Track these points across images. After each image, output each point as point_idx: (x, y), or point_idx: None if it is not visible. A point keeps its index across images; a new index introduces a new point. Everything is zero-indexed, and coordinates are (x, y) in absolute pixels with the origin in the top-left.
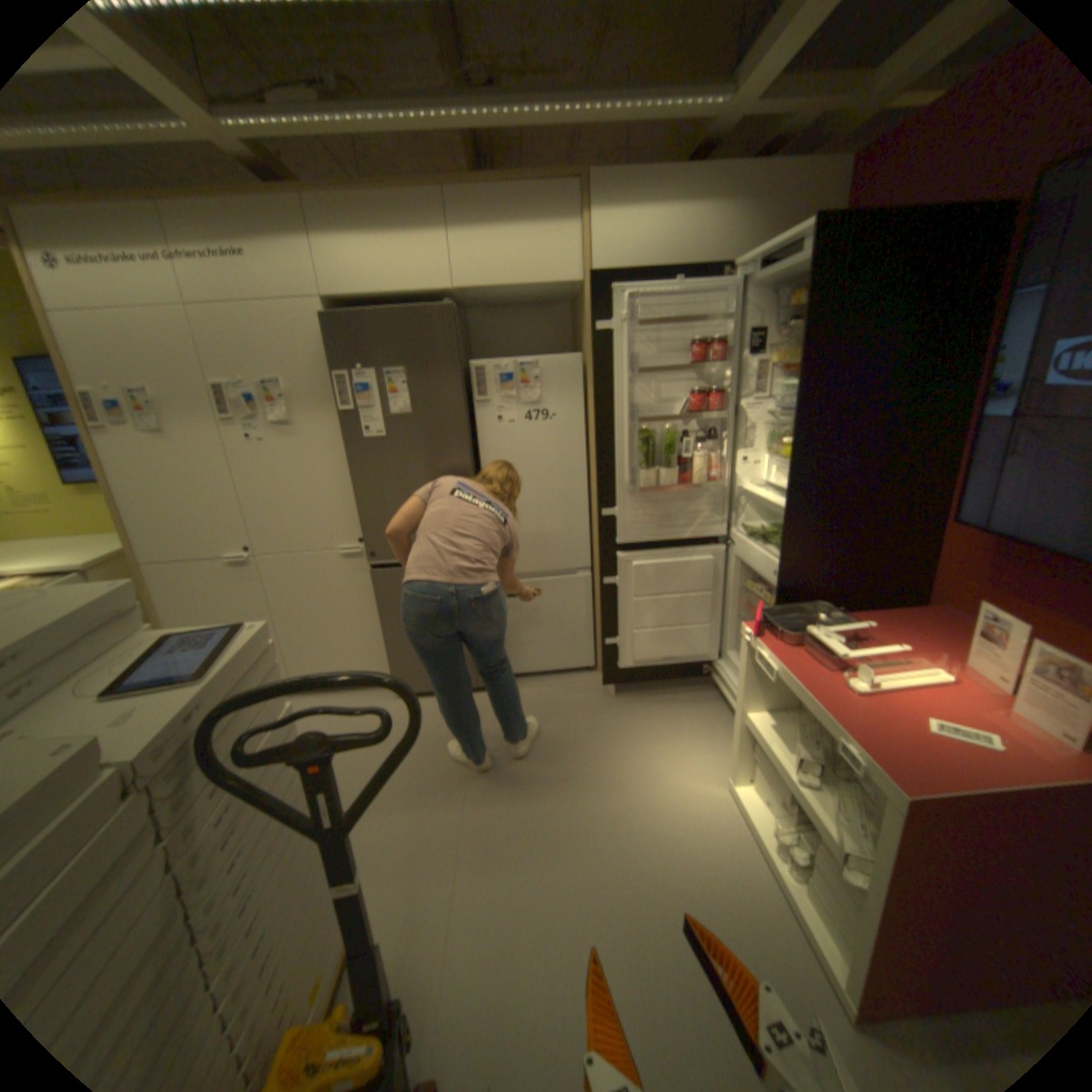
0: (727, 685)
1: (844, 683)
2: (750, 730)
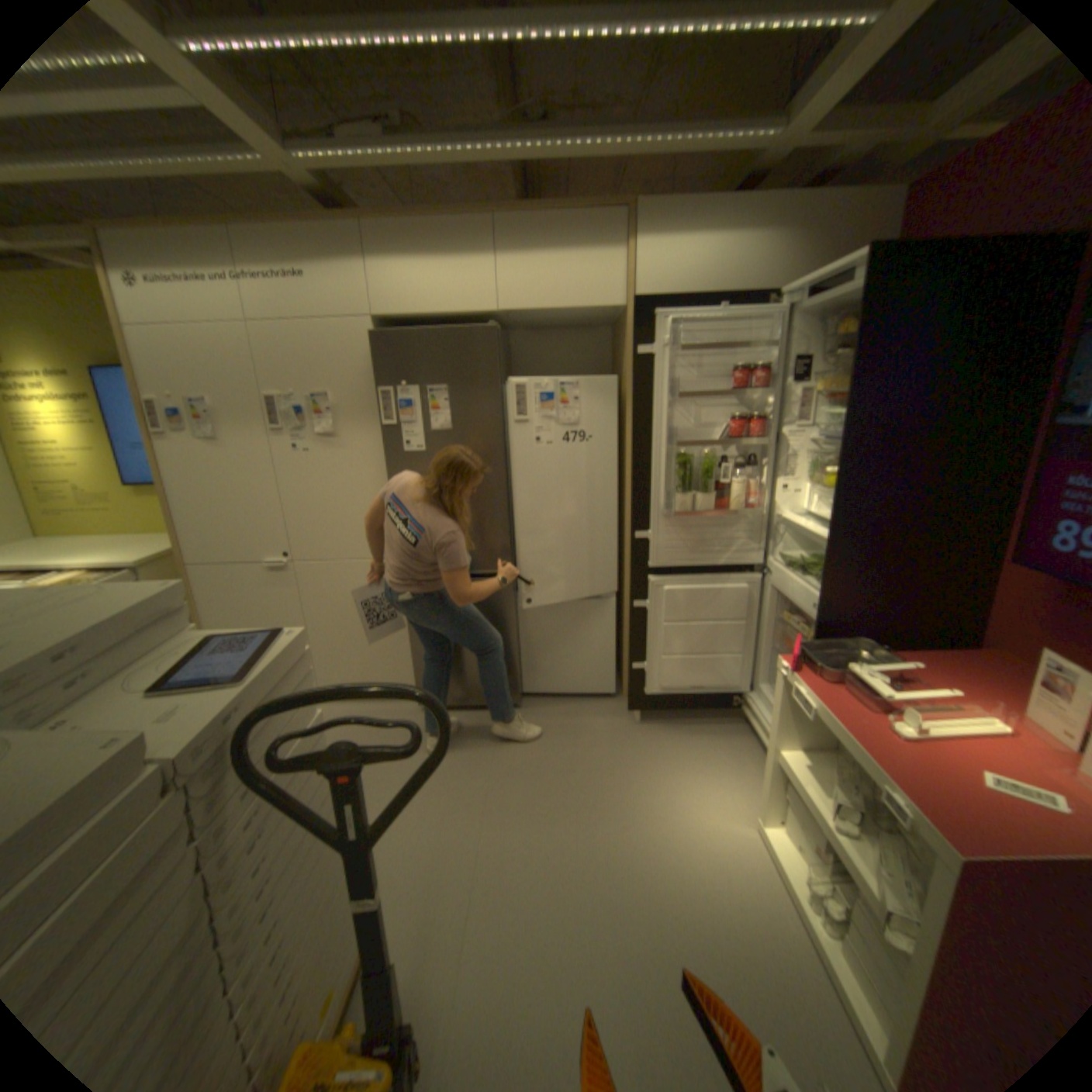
0: (759, 719)
1: (889, 727)
2: (783, 769)
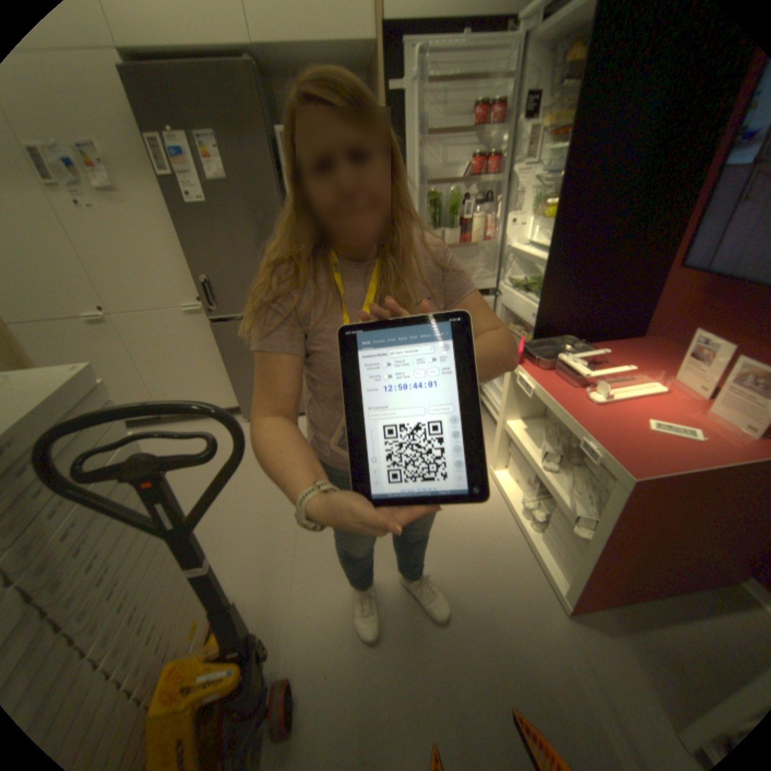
0: (490, 402)
1: (585, 396)
2: (508, 433)
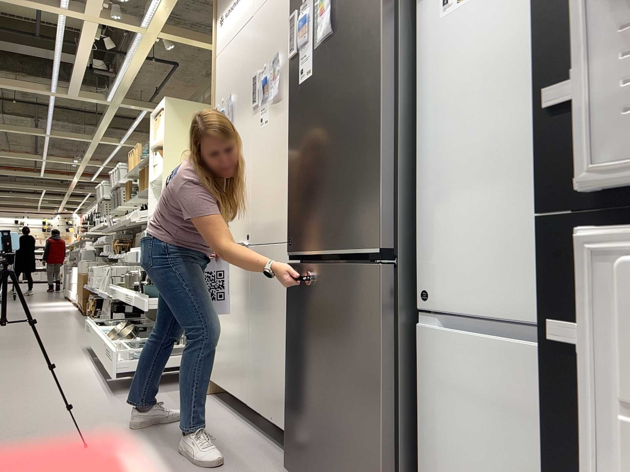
0: None
1: None
2: None
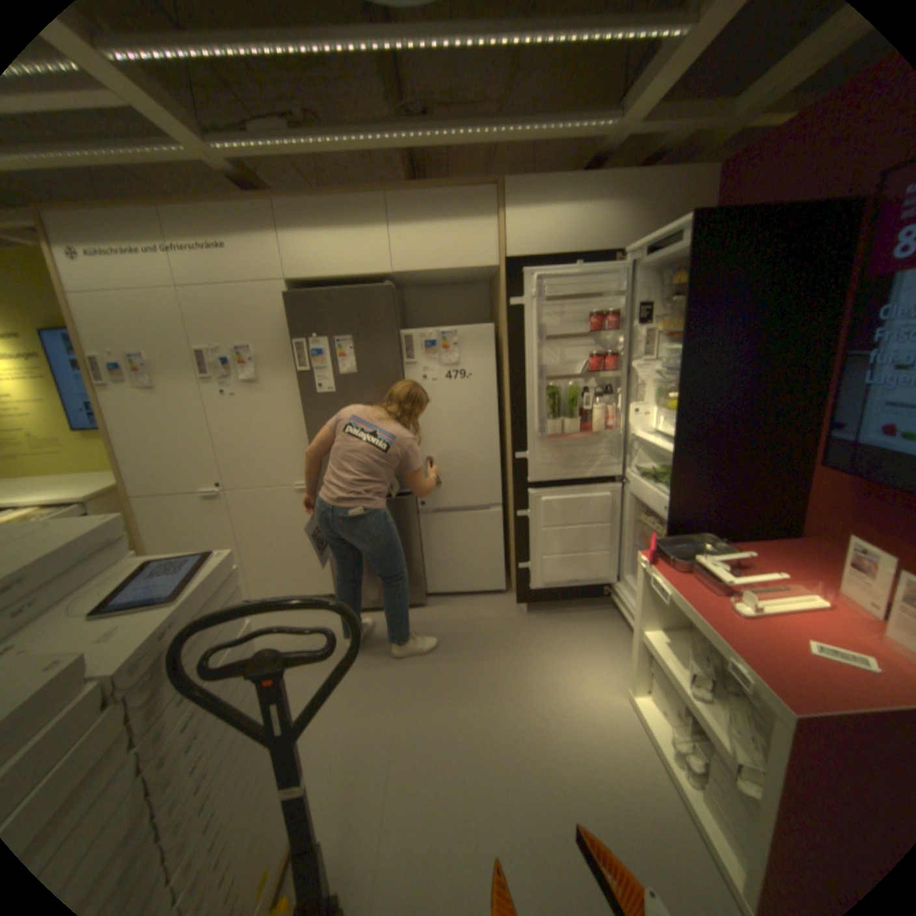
0: (625, 605)
1: (731, 607)
2: (647, 647)
